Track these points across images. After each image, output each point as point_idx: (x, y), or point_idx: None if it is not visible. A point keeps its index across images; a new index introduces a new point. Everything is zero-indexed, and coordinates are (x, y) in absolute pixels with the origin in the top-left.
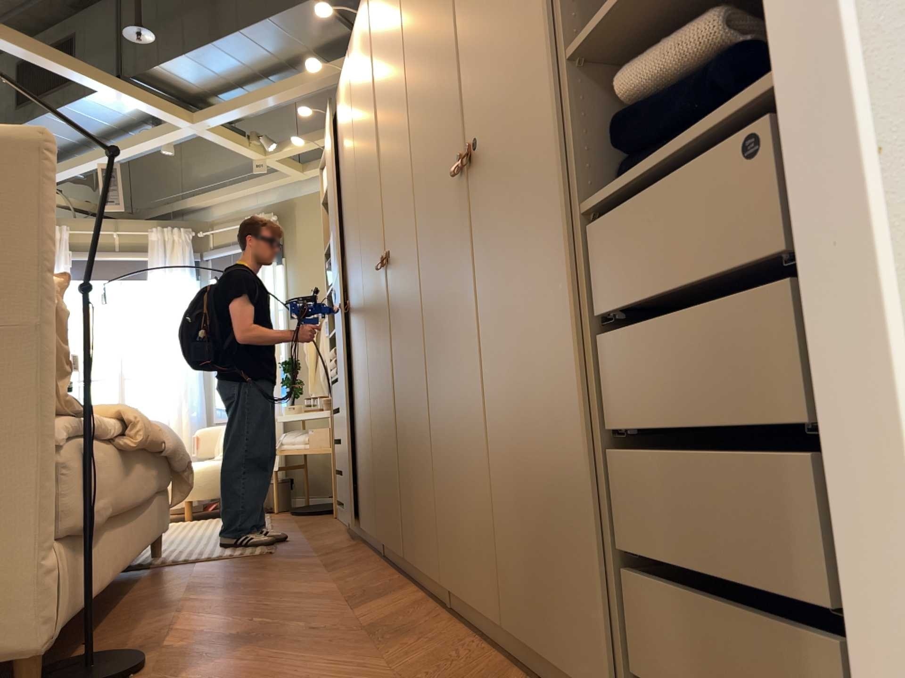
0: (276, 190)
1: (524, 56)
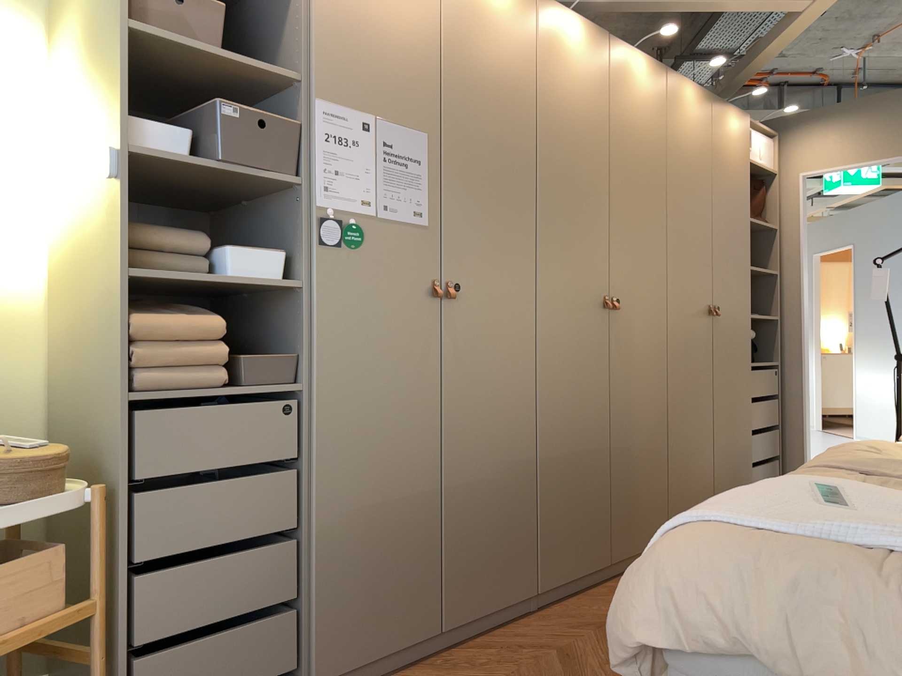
0: None
1: (739, 297)
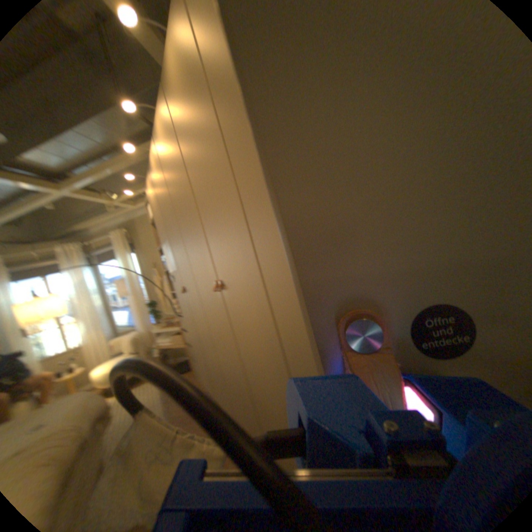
0: (121, 214)
1: None
